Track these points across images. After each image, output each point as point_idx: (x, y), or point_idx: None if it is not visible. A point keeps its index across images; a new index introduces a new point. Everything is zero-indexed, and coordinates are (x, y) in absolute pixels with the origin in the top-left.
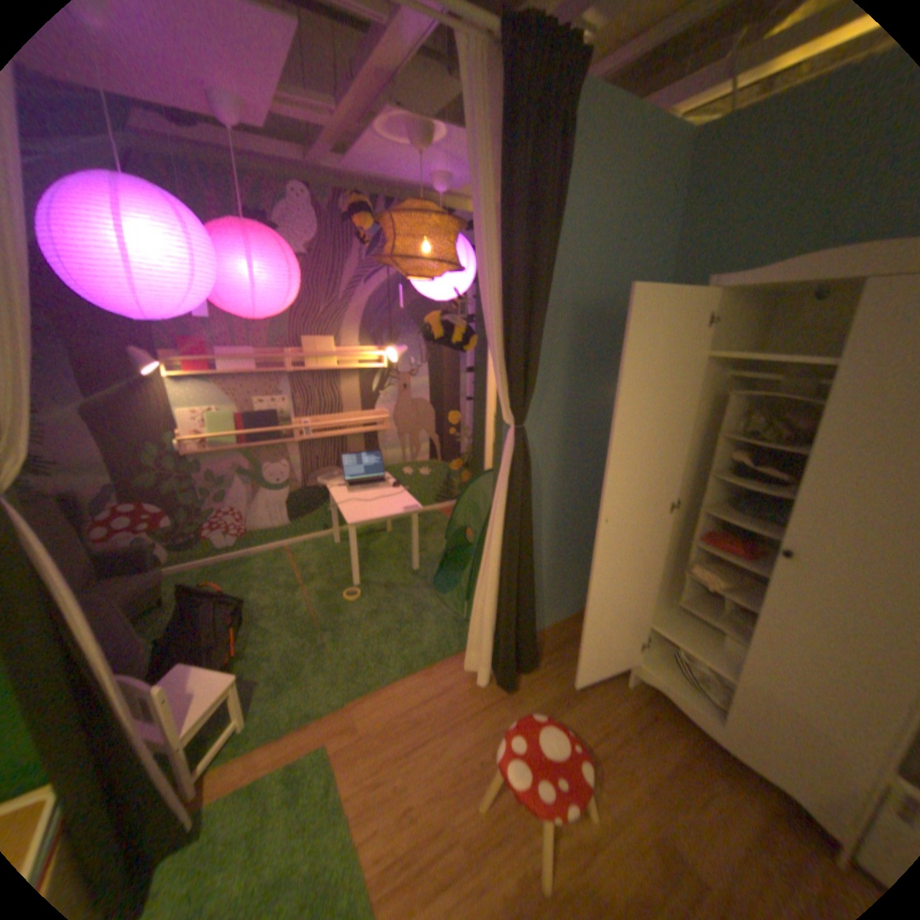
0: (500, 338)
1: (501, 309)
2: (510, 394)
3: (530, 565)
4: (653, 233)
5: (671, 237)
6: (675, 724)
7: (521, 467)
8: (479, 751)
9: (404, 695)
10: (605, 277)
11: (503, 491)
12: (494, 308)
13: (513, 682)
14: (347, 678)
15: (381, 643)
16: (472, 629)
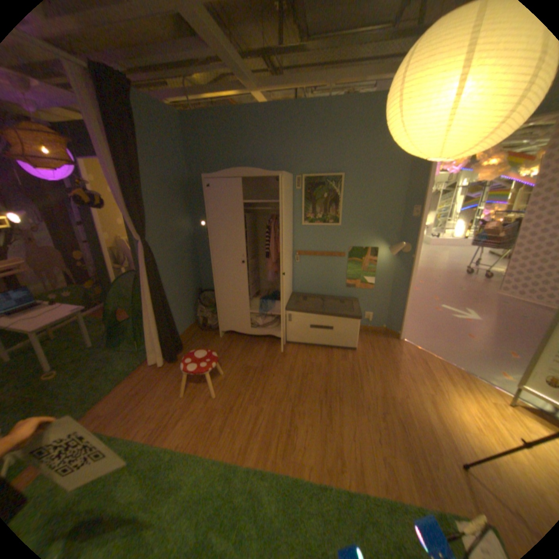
0: (122, 201)
1: (119, 188)
2: (135, 226)
3: (166, 301)
4: (173, 153)
5: (181, 155)
6: (237, 339)
7: (147, 260)
8: (170, 384)
9: (120, 391)
10: (159, 172)
11: (144, 271)
12: (116, 187)
13: (174, 356)
14: (78, 404)
15: (94, 376)
16: (146, 343)
